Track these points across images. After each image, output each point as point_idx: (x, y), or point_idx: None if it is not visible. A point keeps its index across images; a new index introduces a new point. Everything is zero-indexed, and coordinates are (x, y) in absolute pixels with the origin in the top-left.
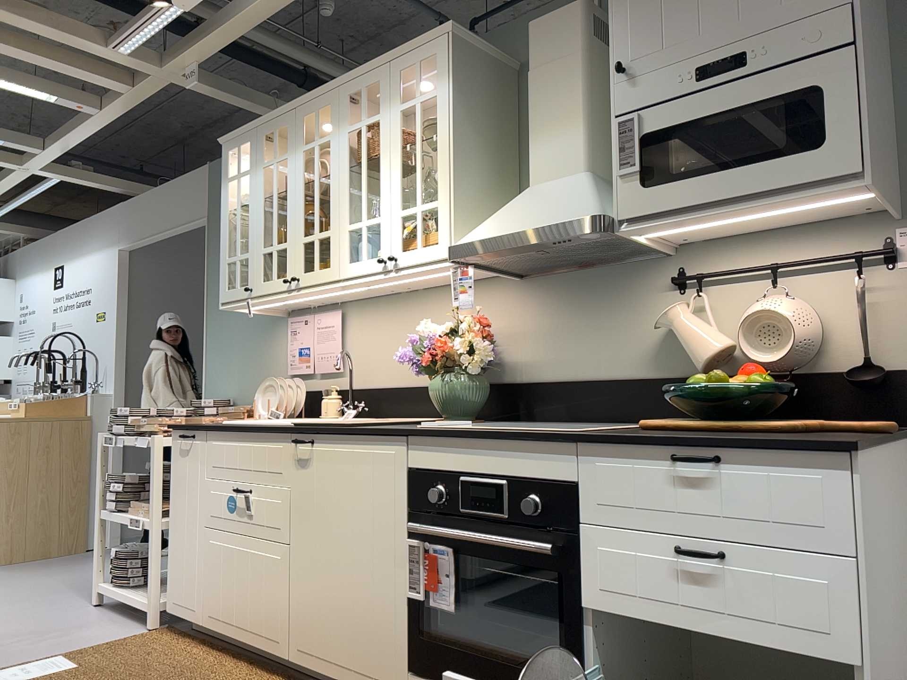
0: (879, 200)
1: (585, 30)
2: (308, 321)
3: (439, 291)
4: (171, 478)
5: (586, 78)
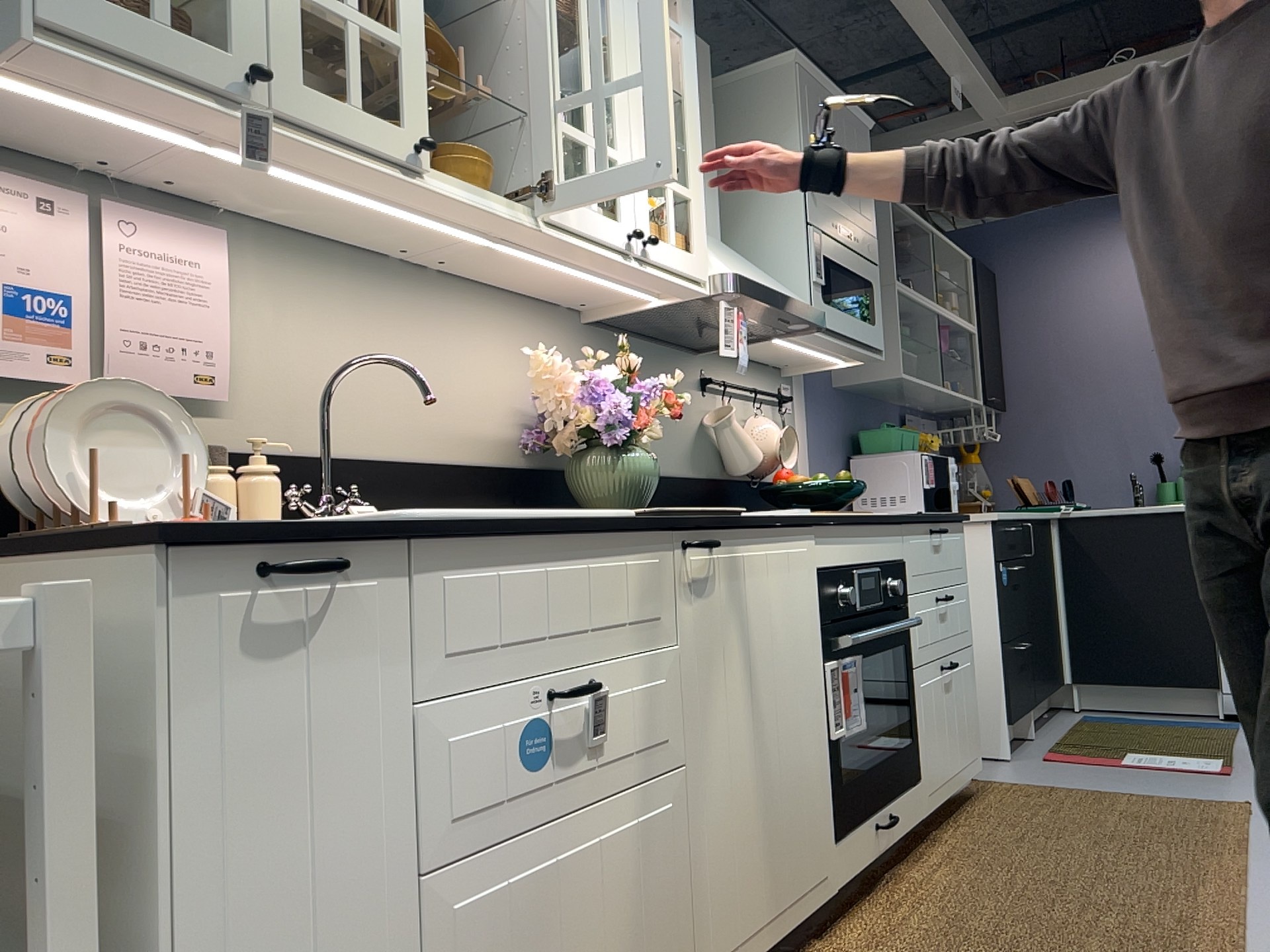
0: (837, 367)
1: (712, 85)
2: (66, 209)
3: (472, 291)
4: (158, 786)
5: (716, 138)
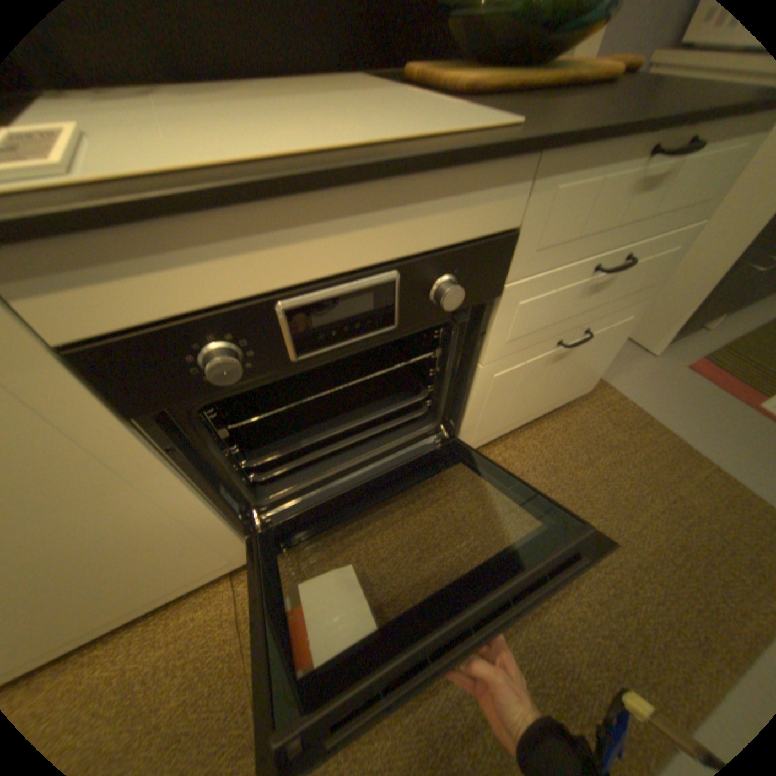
0: None
1: None
2: None
3: None
4: None
5: None
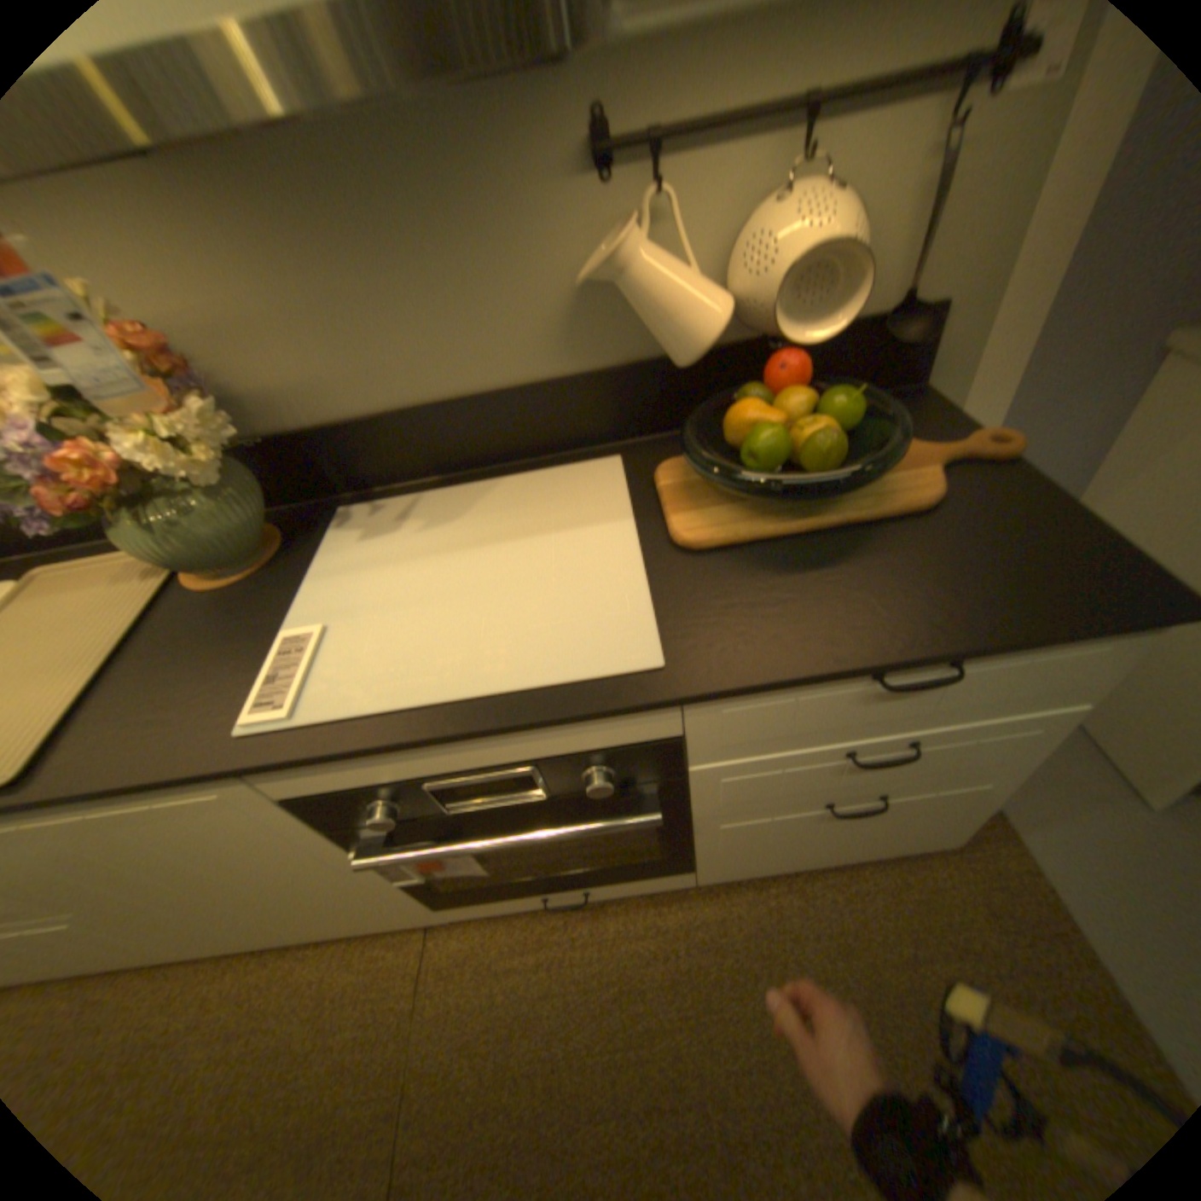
0: None
1: None
2: None
3: None
4: None
5: None
